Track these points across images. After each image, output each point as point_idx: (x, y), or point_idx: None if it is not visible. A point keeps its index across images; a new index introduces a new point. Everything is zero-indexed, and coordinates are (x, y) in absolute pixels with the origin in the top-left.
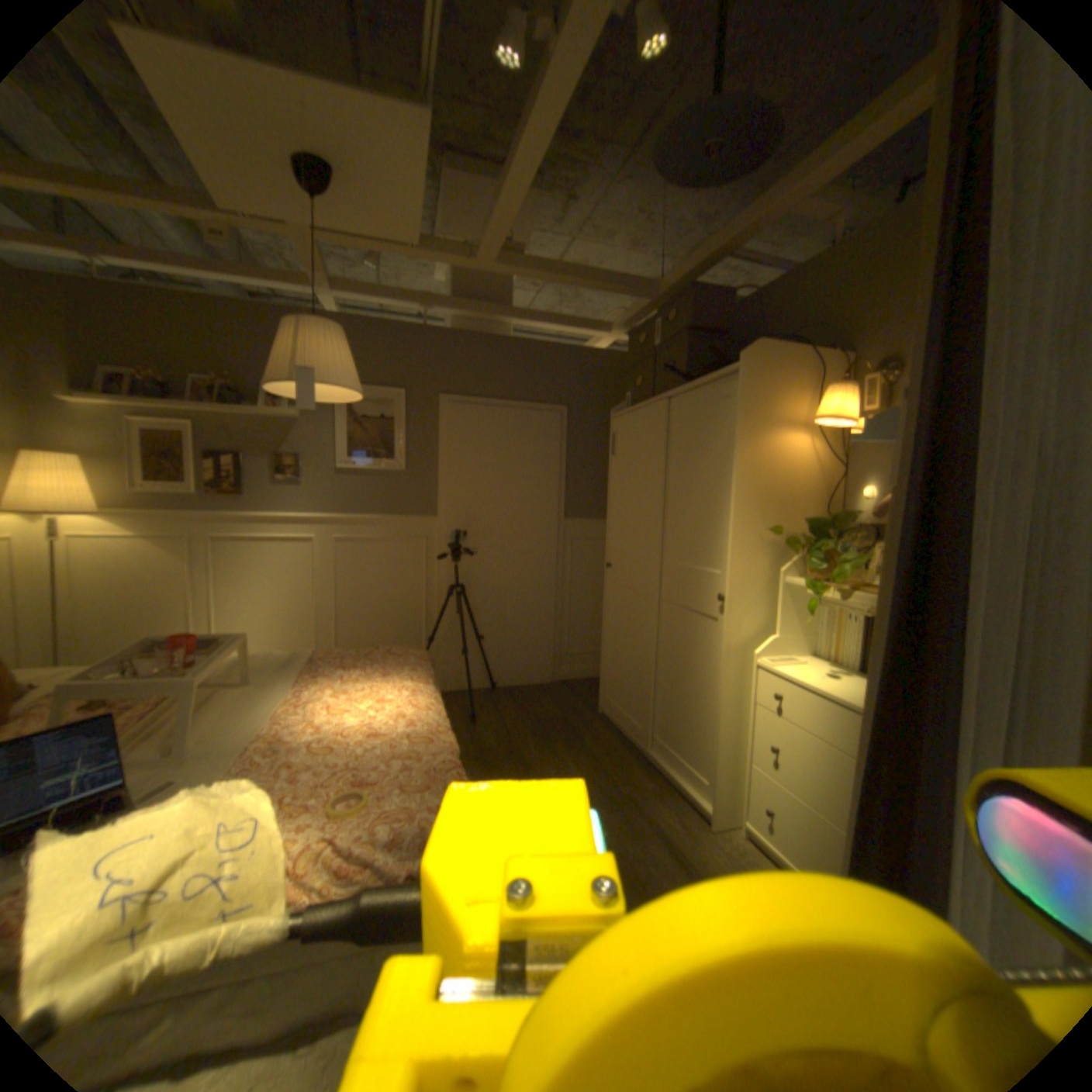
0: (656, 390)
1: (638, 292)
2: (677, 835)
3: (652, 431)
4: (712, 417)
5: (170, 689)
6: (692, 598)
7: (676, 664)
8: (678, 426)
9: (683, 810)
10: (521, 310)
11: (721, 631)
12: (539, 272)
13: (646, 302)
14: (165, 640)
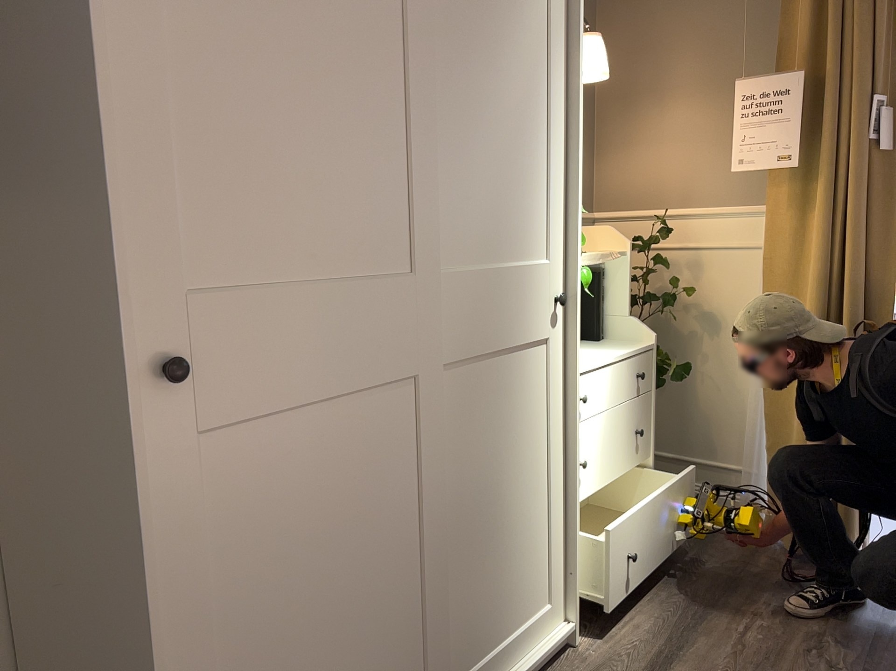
0: None
1: None
2: None
3: None
4: None
5: None
6: (508, 326)
7: (479, 484)
8: None
9: None
10: None
11: (554, 356)
12: None
13: None
14: None
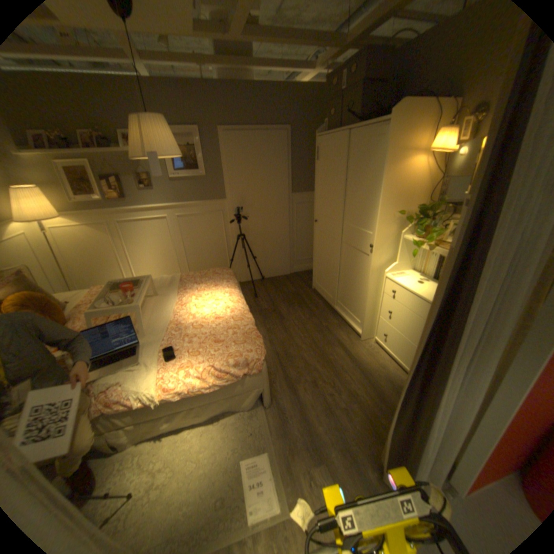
0: (342, 119)
1: (331, 45)
2: (346, 342)
3: (339, 149)
4: (372, 145)
5: (130, 309)
6: (357, 243)
7: (348, 272)
8: (353, 147)
9: (349, 331)
10: (258, 59)
11: (370, 261)
12: (268, 38)
13: (337, 49)
14: (117, 282)
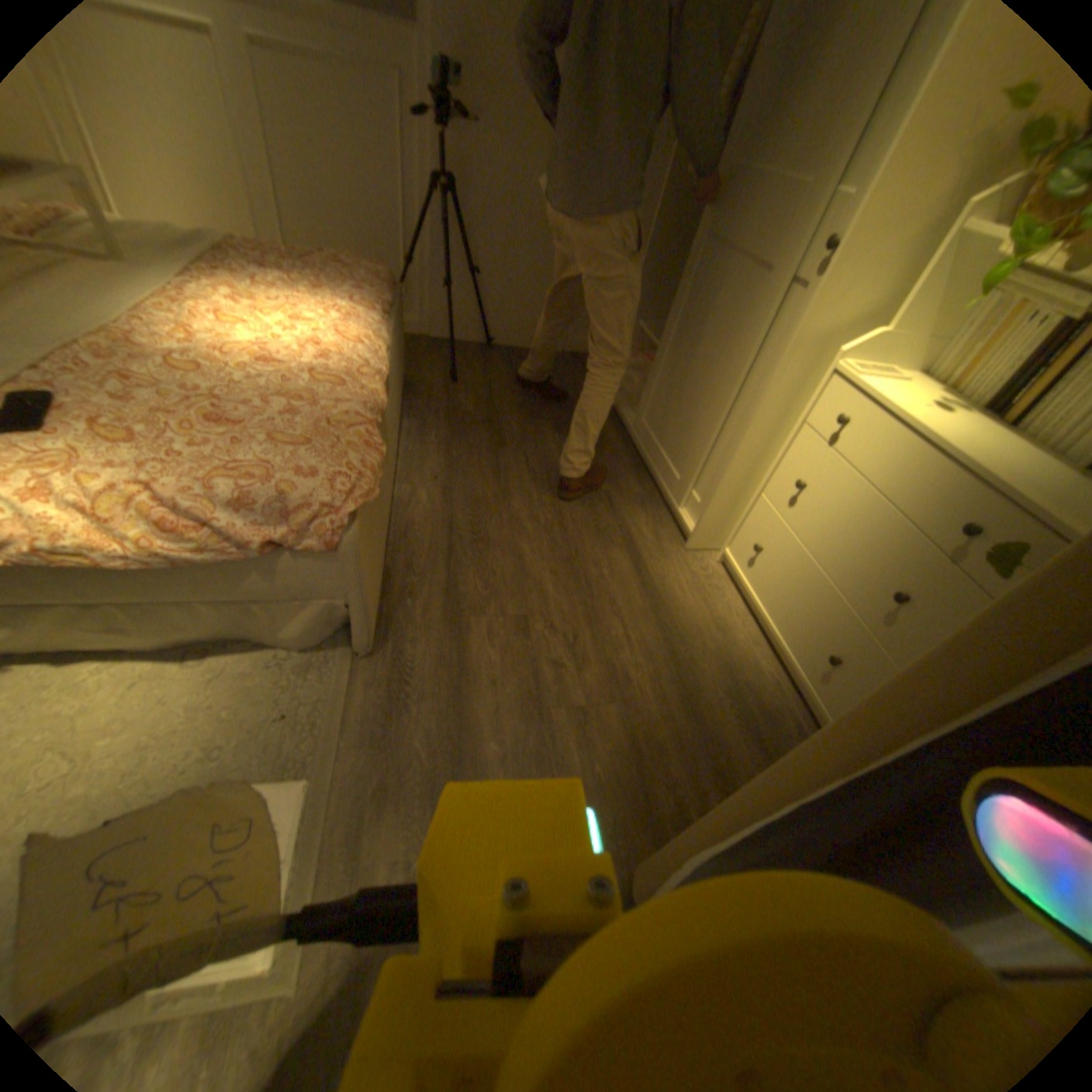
0: None
1: None
2: (645, 544)
3: None
4: None
5: None
6: (782, 241)
7: (716, 350)
8: None
9: (662, 520)
10: None
11: (803, 305)
12: None
13: None
14: None
